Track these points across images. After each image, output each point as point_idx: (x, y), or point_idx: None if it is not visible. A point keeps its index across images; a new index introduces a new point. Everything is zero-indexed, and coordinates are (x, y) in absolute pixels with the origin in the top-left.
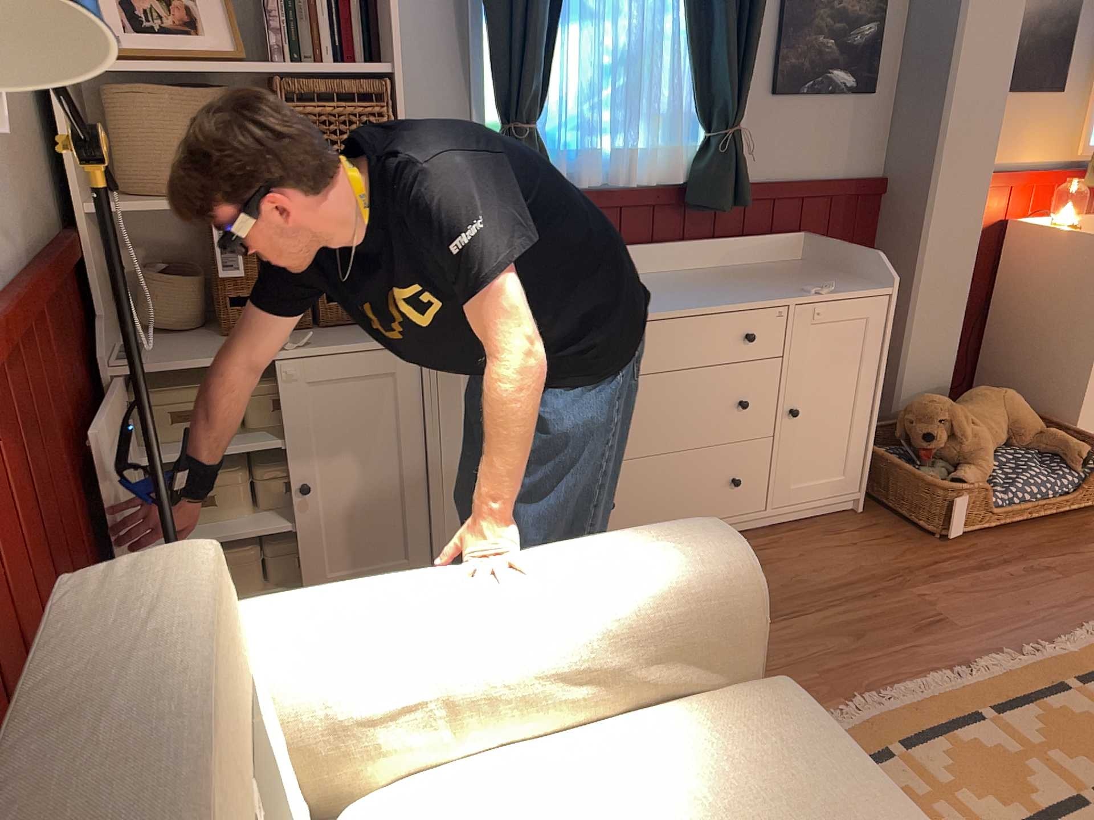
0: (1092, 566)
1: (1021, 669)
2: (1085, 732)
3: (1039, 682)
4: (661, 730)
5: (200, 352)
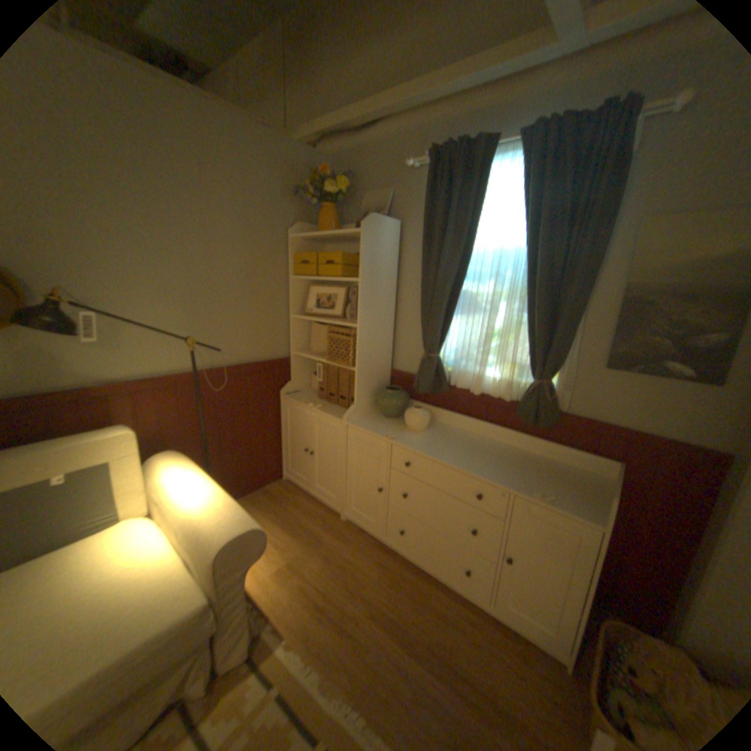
0: None
1: None
2: None
3: None
4: (169, 573)
5: (303, 400)
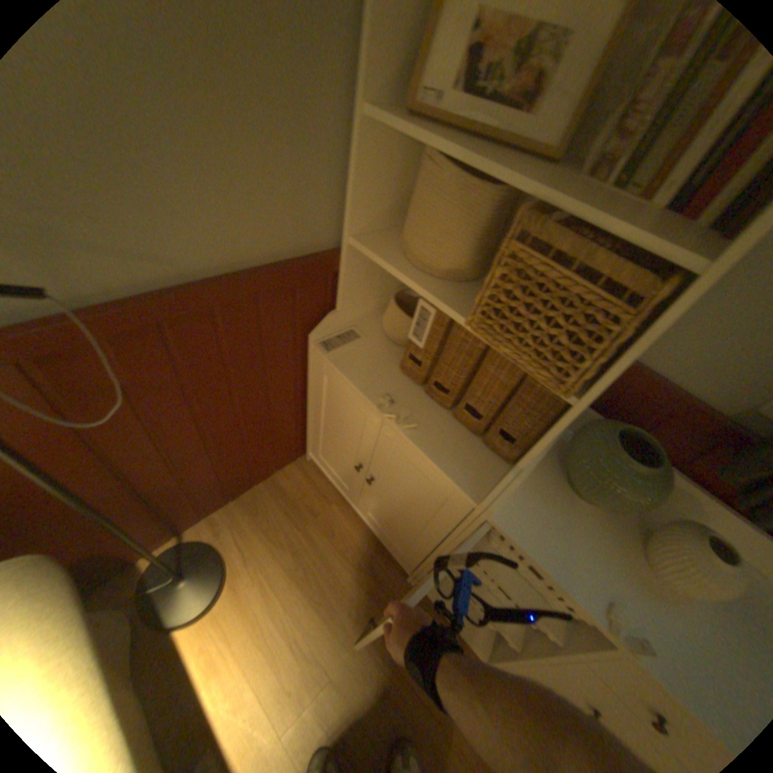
0: None
1: None
2: None
3: None
4: None
5: (367, 372)
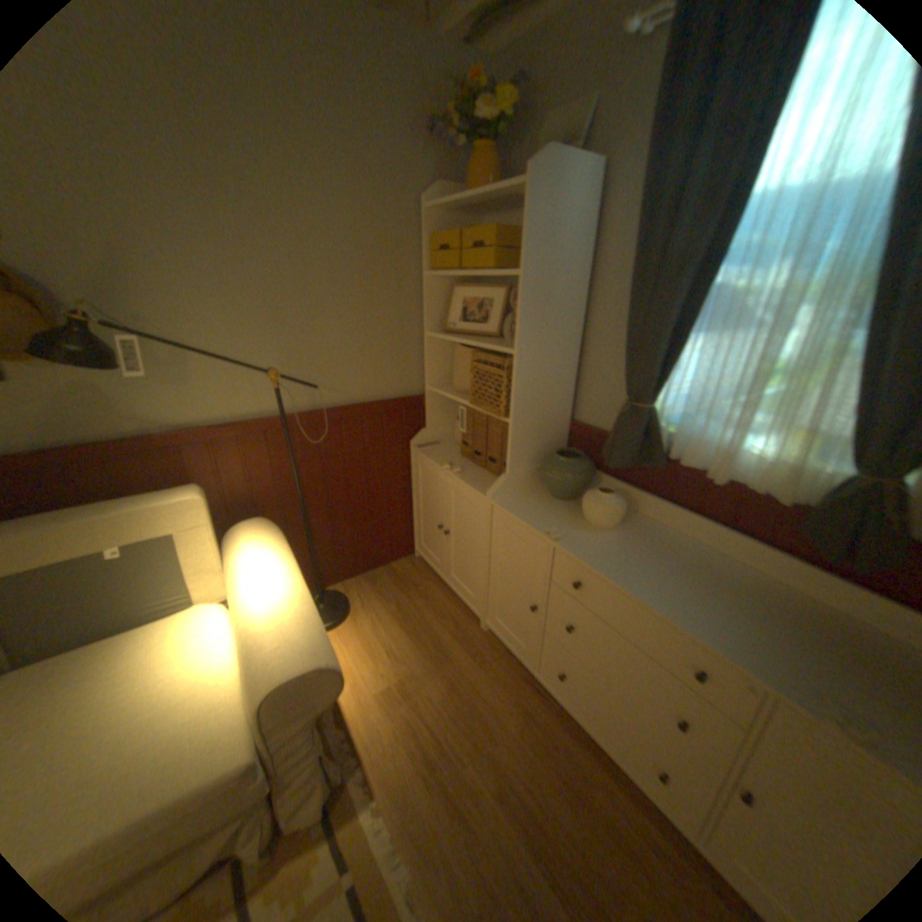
0: None
1: None
2: None
3: None
4: (221, 699)
5: (440, 456)
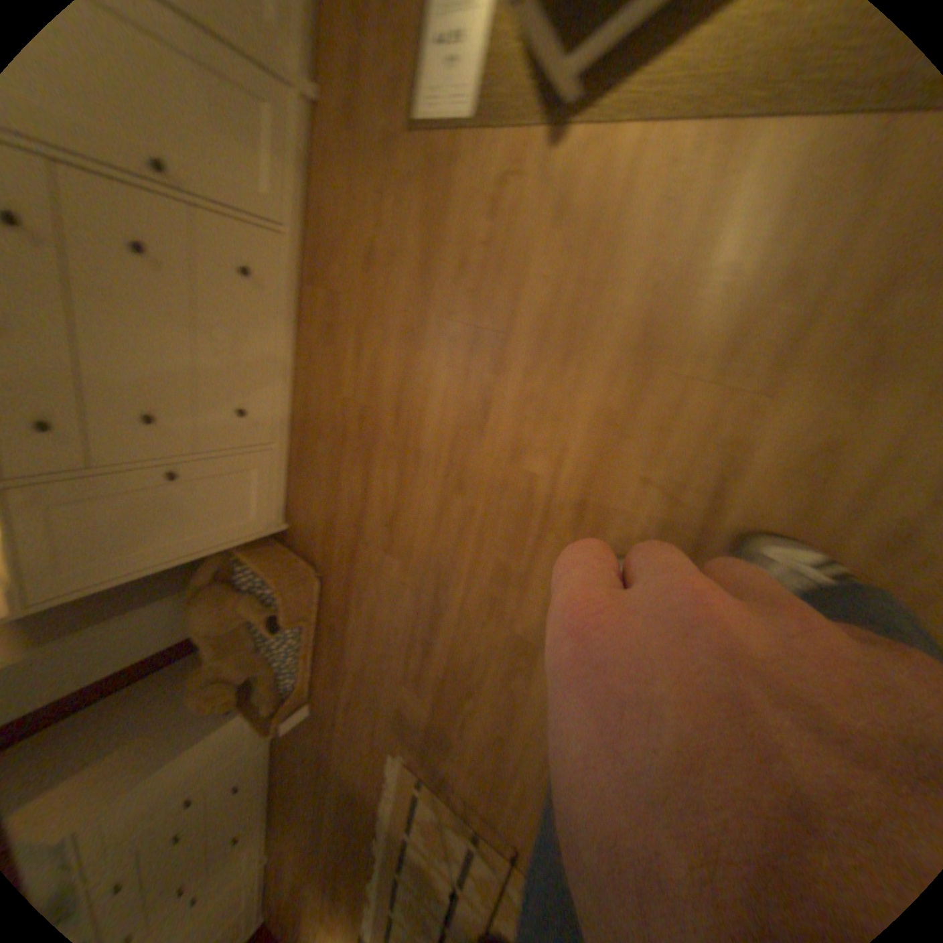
0: (350, 682)
1: (380, 830)
2: (417, 875)
3: (389, 839)
4: None
5: None
